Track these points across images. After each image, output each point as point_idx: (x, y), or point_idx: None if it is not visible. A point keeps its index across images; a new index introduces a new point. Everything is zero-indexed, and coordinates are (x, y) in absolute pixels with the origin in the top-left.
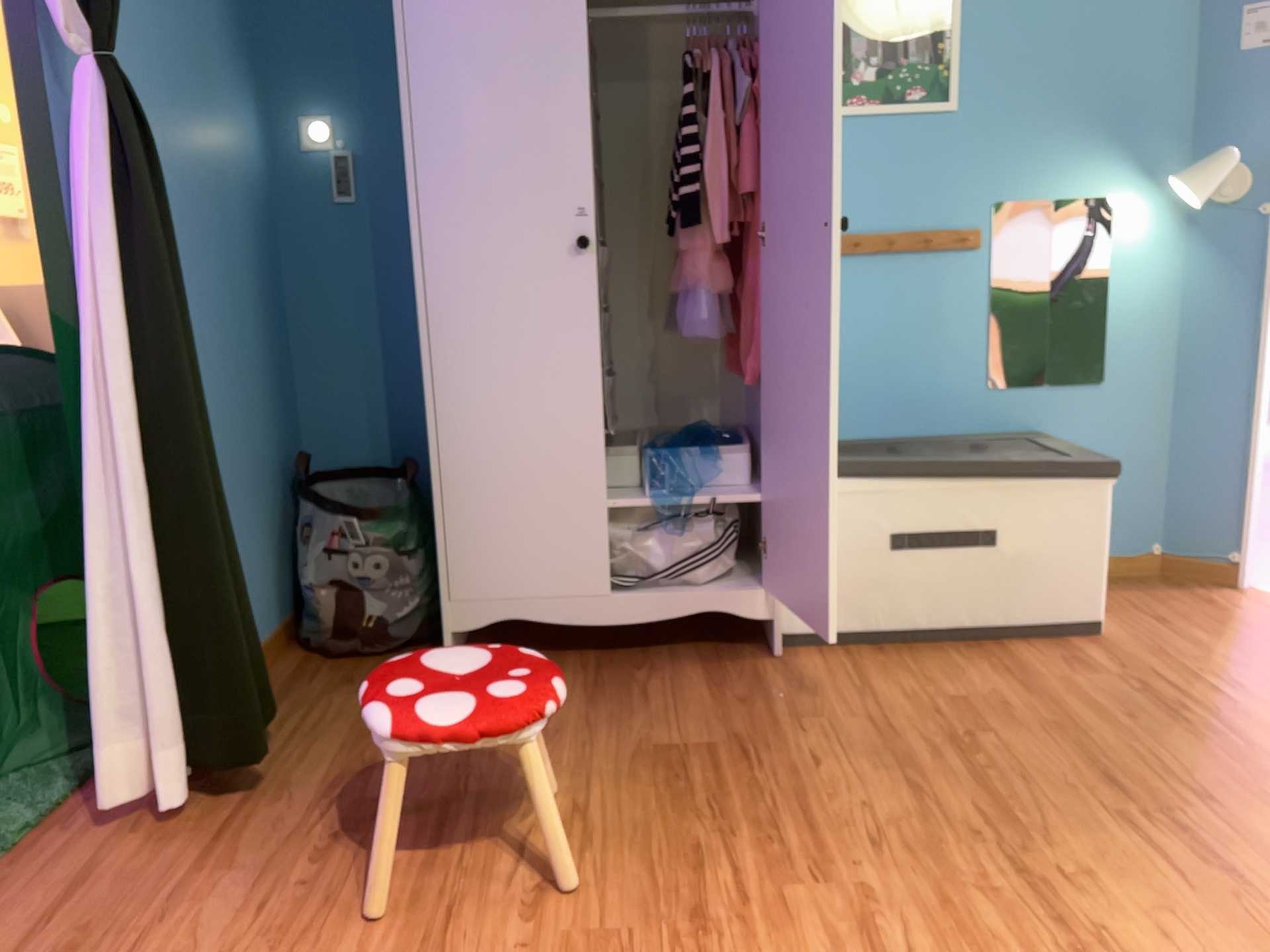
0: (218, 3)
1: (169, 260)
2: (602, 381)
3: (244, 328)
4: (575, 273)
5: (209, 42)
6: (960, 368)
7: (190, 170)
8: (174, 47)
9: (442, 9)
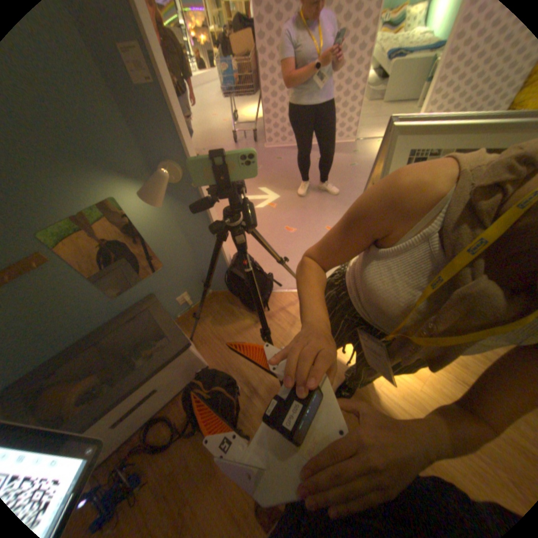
0: None
1: None
2: None
3: None
4: None
5: None
6: (92, 303)
7: None
8: None
9: None
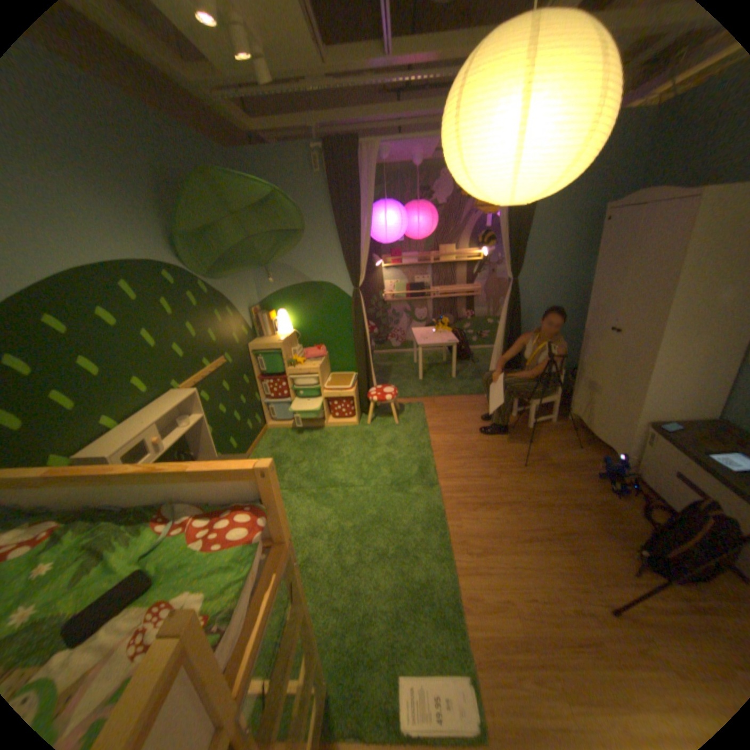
0: (598, 240)
1: (519, 315)
2: (619, 371)
3: (576, 323)
4: (612, 338)
5: (587, 253)
6: None
7: (562, 288)
8: (566, 260)
9: (606, 257)
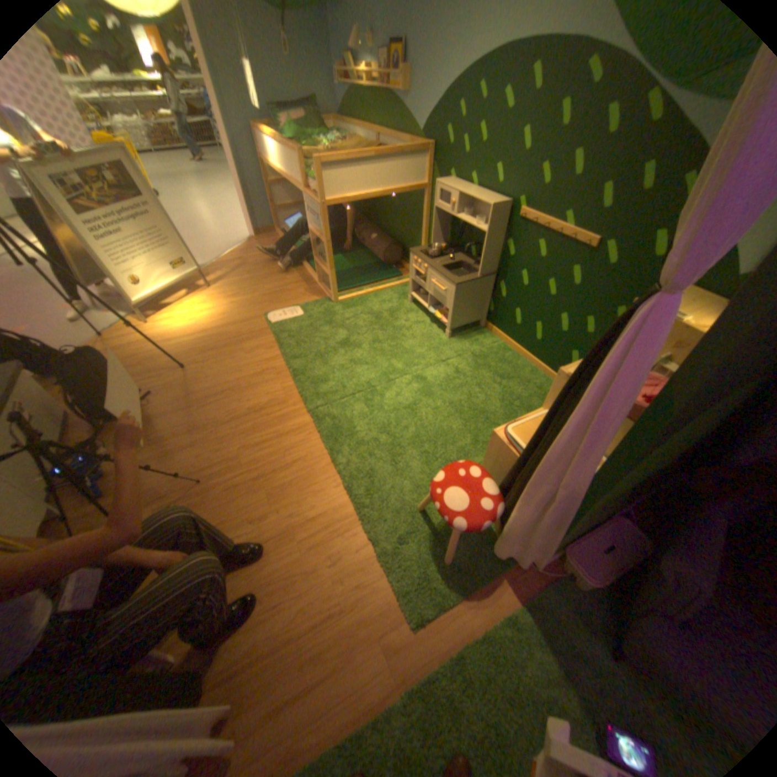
0: None
1: None
2: None
3: None
4: None
5: None
6: None
7: None
8: None
9: None
